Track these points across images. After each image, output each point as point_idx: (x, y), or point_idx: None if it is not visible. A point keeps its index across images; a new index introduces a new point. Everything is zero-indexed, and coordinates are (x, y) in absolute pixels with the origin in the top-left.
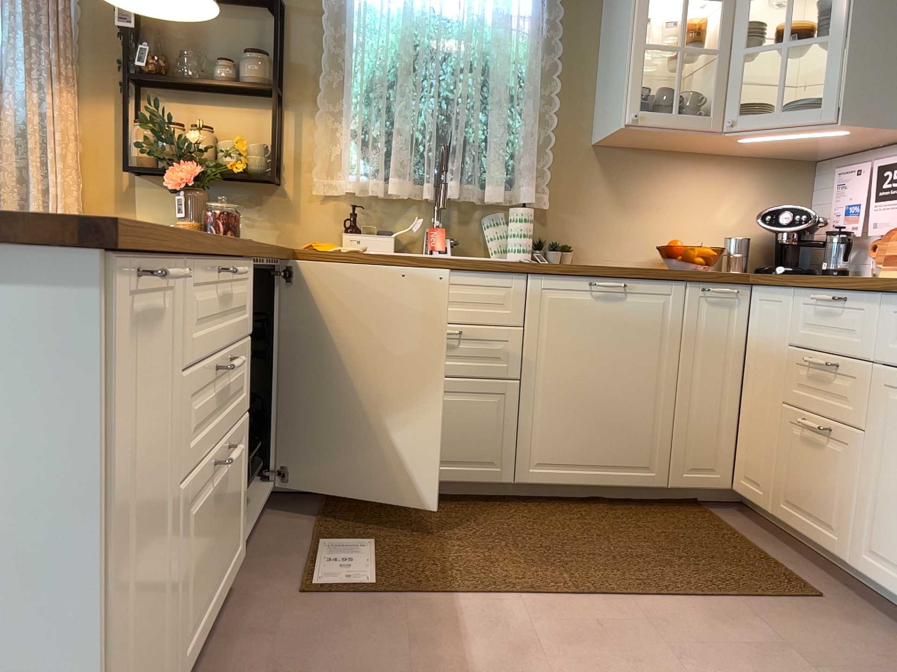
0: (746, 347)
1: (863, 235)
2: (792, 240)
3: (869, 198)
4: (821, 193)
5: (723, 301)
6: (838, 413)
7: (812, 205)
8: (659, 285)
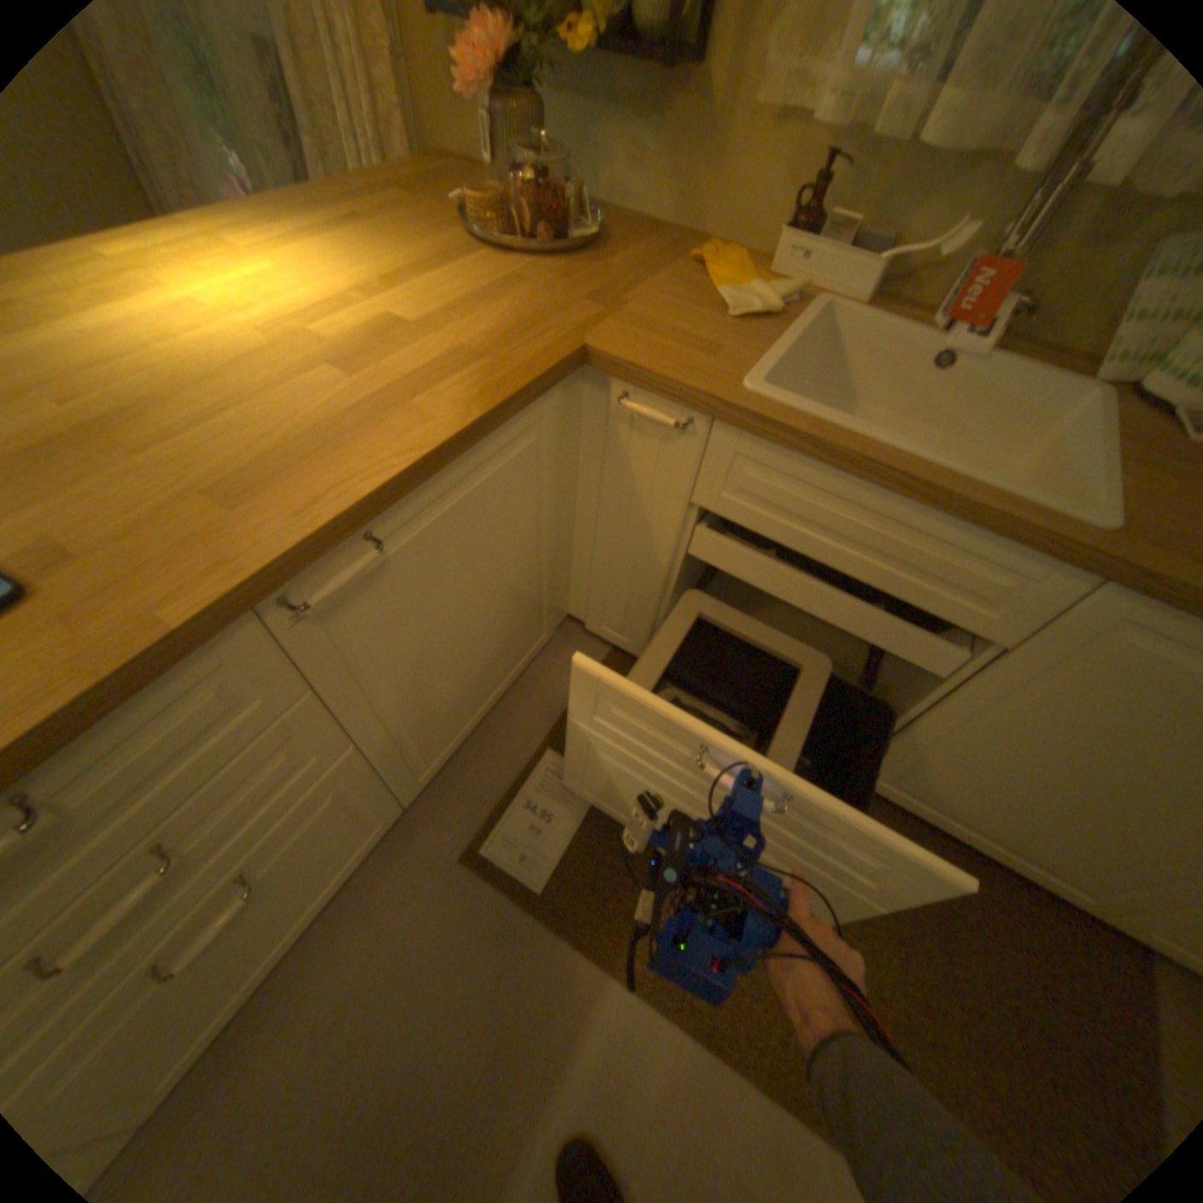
0: None
1: None
2: None
3: None
4: None
5: None
6: None
7: None
8: None
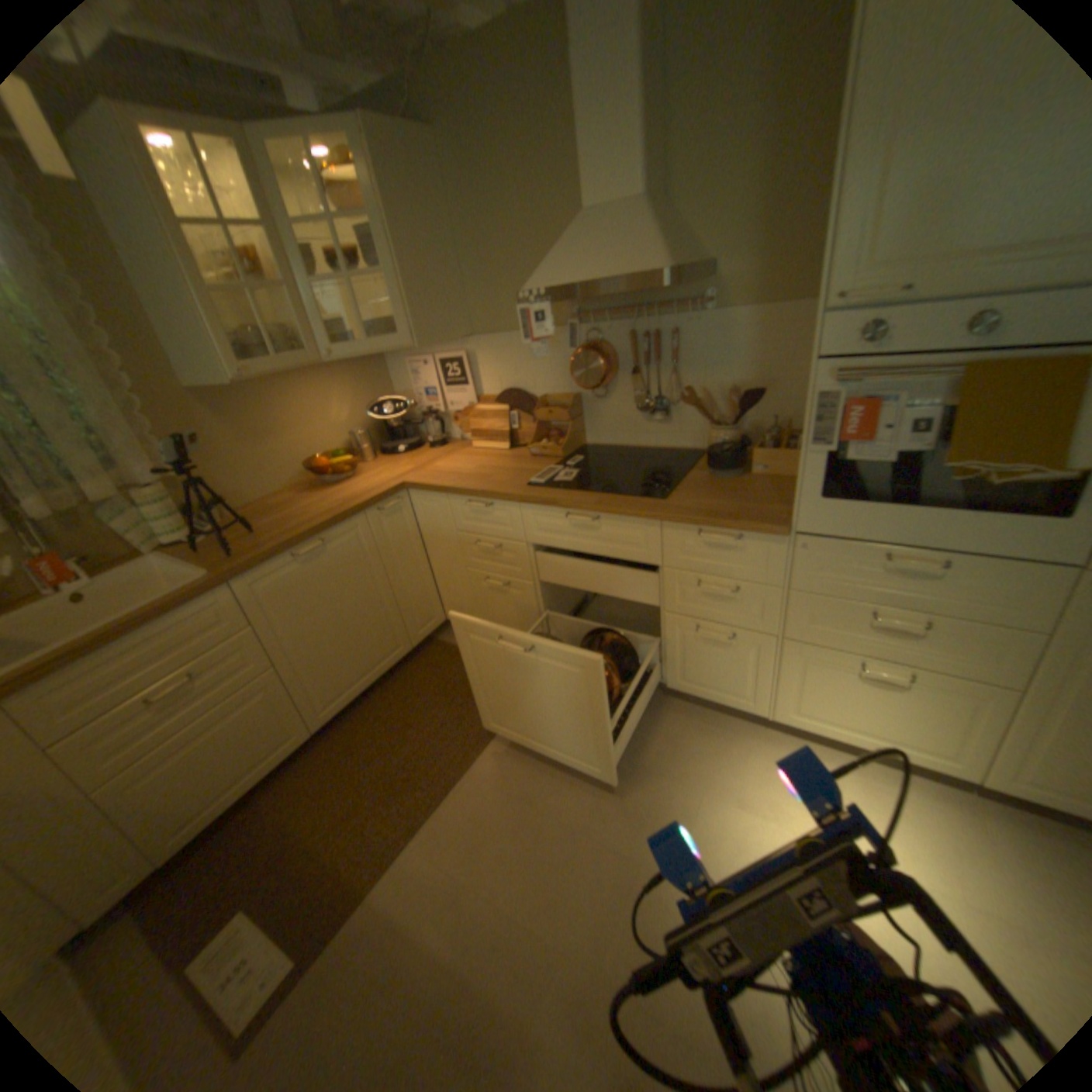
0: (417, 531)
1: (440, 408)
2: (397, 425)
3: (435, 381)
4: (393, 374)
5: (392, 511)
6: (509, 572)
7: (390, 383)
8: (344, 526)
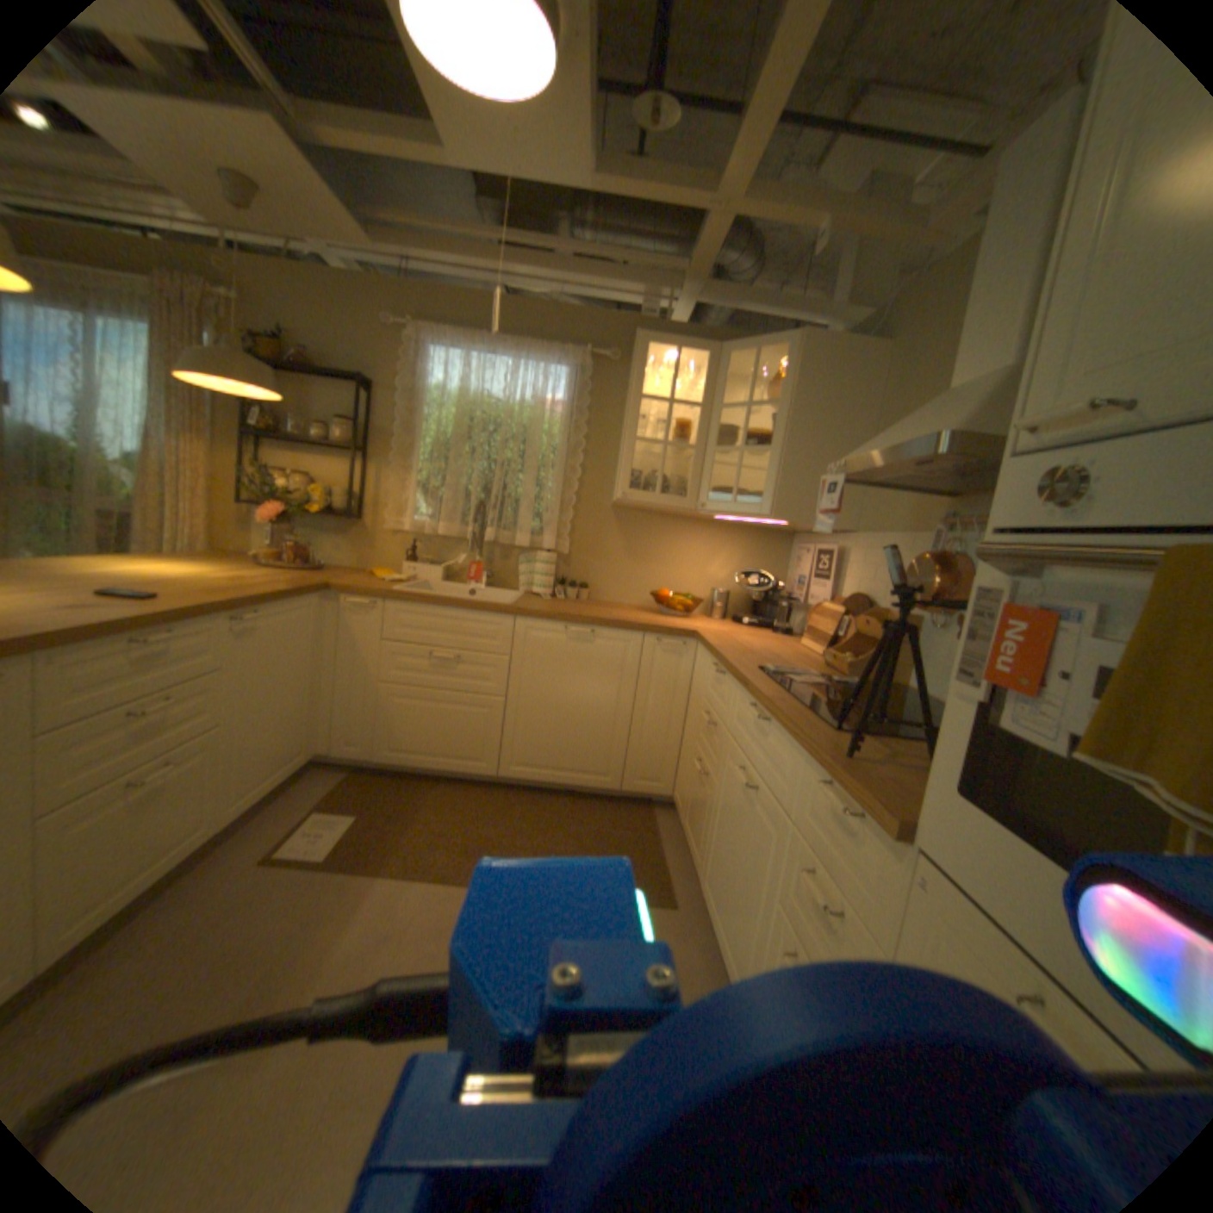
0: (691, 687)
1: (809, 602)
2: (757, 599)
3: (815, 573)
4: (793, 560)
5: (672, 651)
6: (711, 762)
7: (787, 568)
8: (620, 634)
